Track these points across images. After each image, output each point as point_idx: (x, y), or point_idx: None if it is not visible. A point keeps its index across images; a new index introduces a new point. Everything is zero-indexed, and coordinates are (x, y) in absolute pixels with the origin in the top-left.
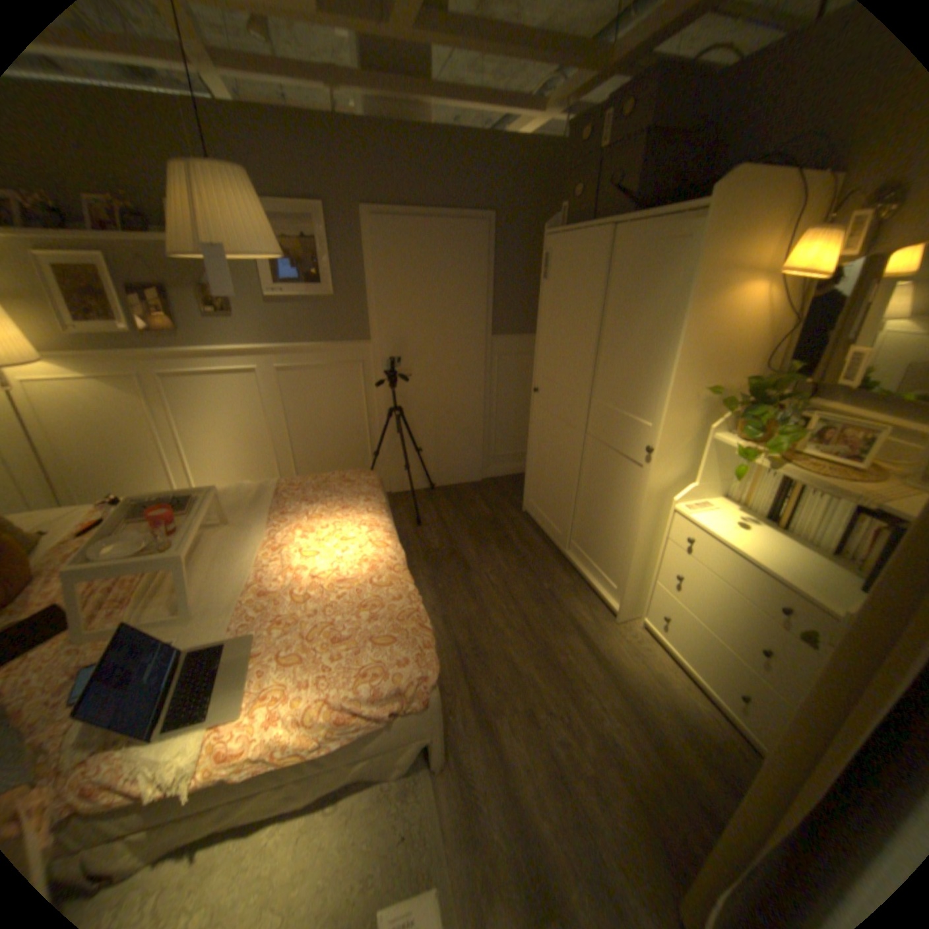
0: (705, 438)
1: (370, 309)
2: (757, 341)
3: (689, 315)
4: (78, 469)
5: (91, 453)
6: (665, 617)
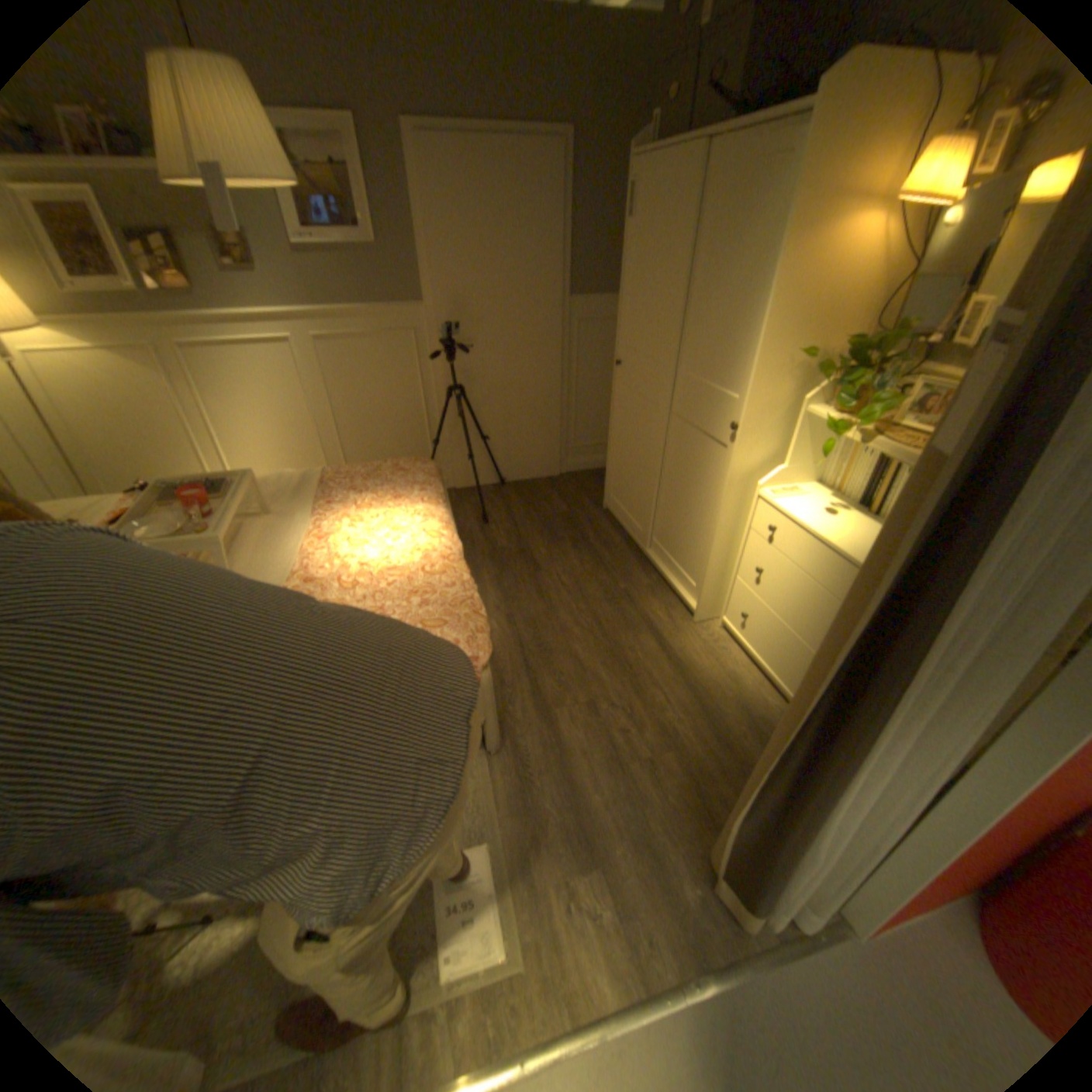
0: (797, 413)
1: (419, 262)
2: (866, 292)
3: (783, 258)
4: (98, 458)
5: (110, 440)
6: (742, 614)
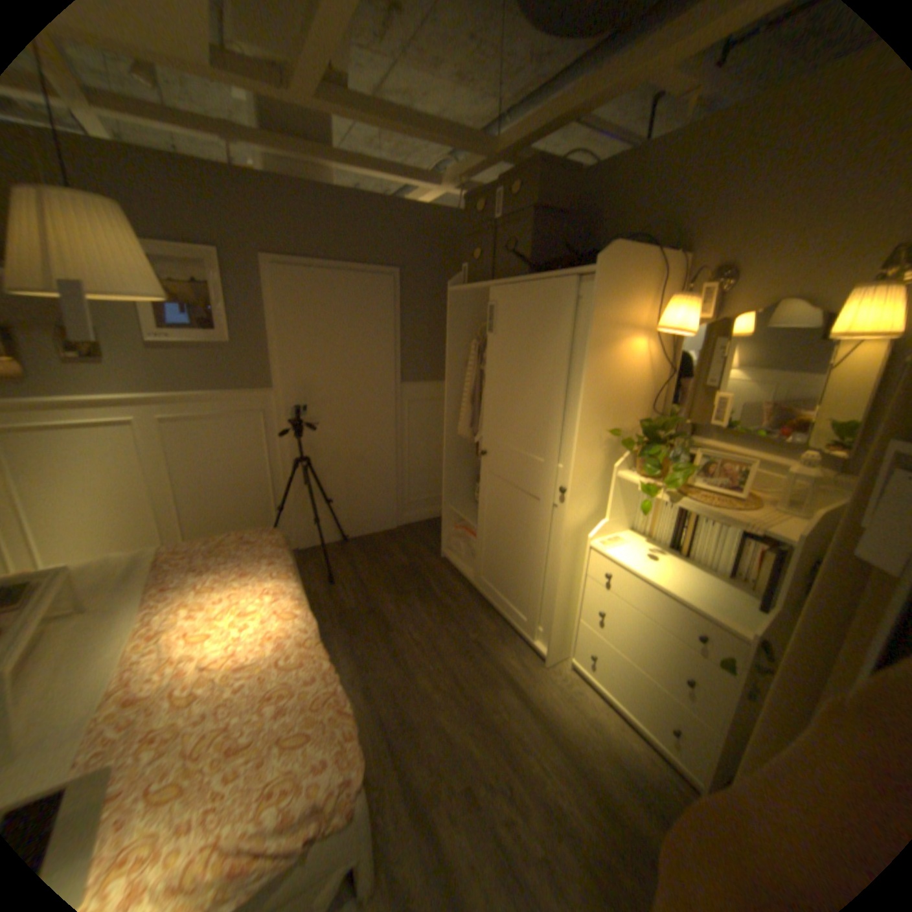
0: (610, 476)
1: (273, 356)
2: (643, 388)
3: (587, 365)
4: None
5: None
6: (592, 656)
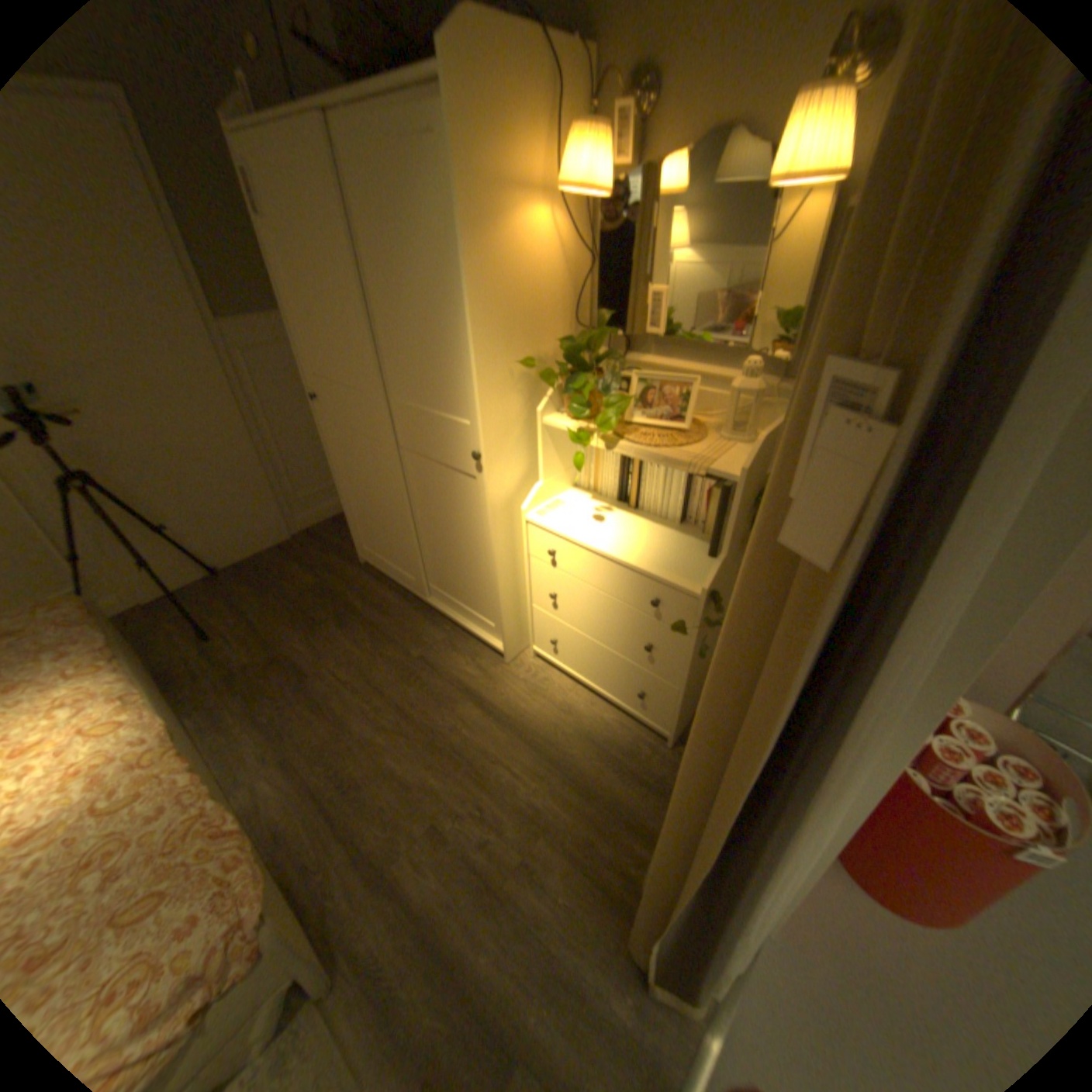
0: (534, 426)
1: None
2: (557, 291)
3: (466, 263)
4: None
5: None
6: (551, 641)
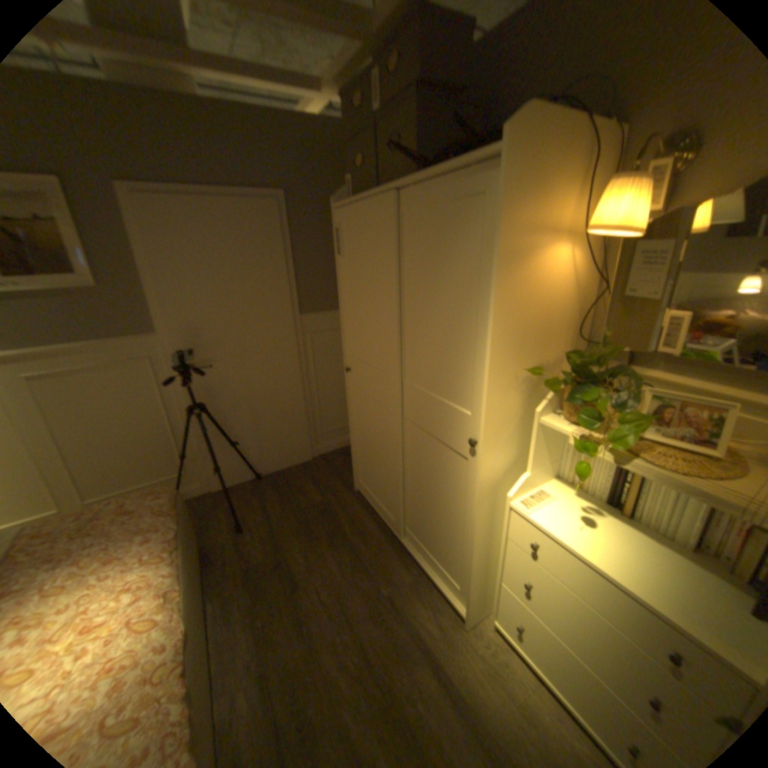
0: (528, 421)
1: (146, 298)
2: (566, 310)
3: (494, 288)
4: None
5: None
6: (517, 628)
